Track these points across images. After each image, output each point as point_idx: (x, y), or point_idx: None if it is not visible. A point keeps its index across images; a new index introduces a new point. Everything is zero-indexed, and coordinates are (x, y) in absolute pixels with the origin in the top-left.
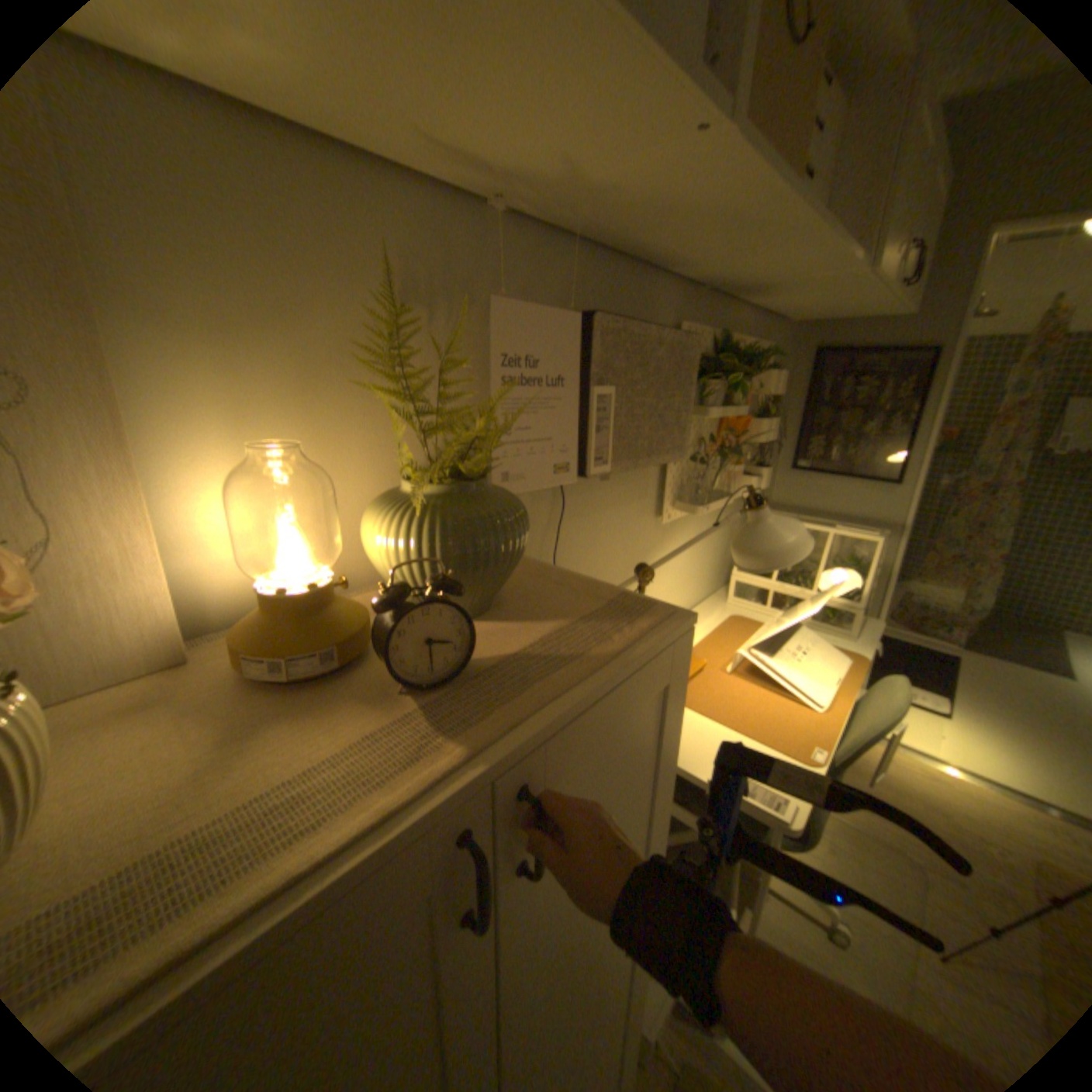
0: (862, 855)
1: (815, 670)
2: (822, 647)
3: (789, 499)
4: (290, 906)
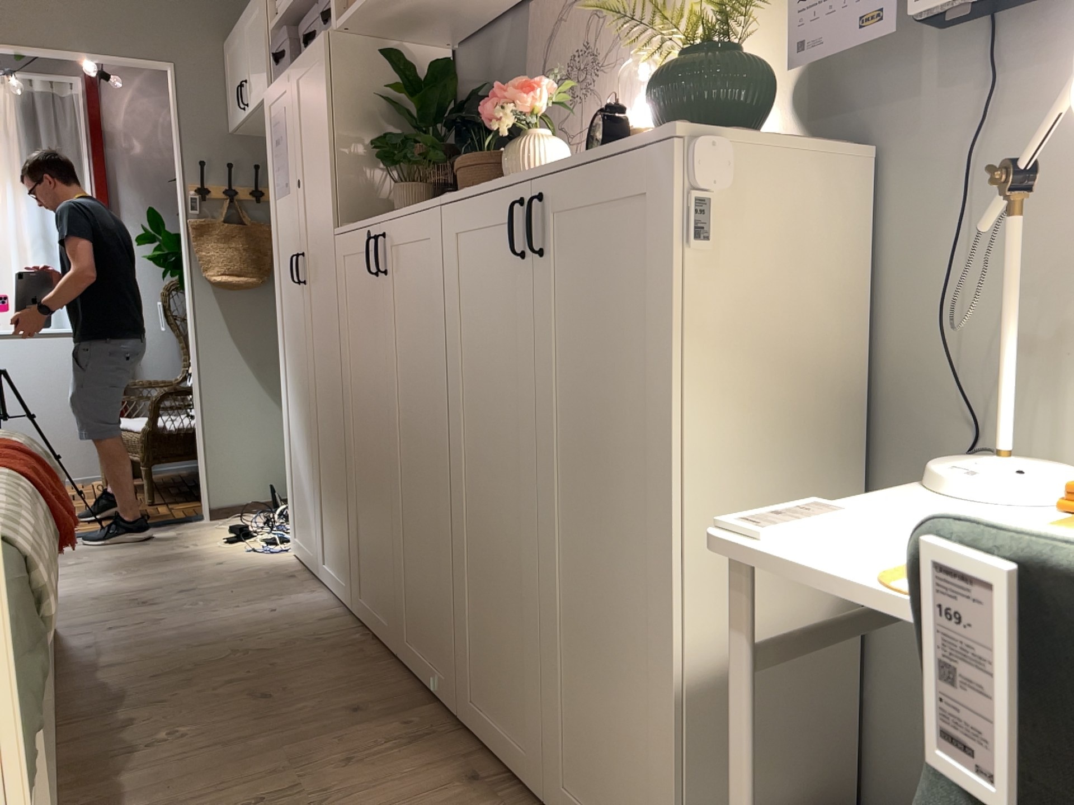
0: None
1: None
2: None
3: None
4: (489, 181)
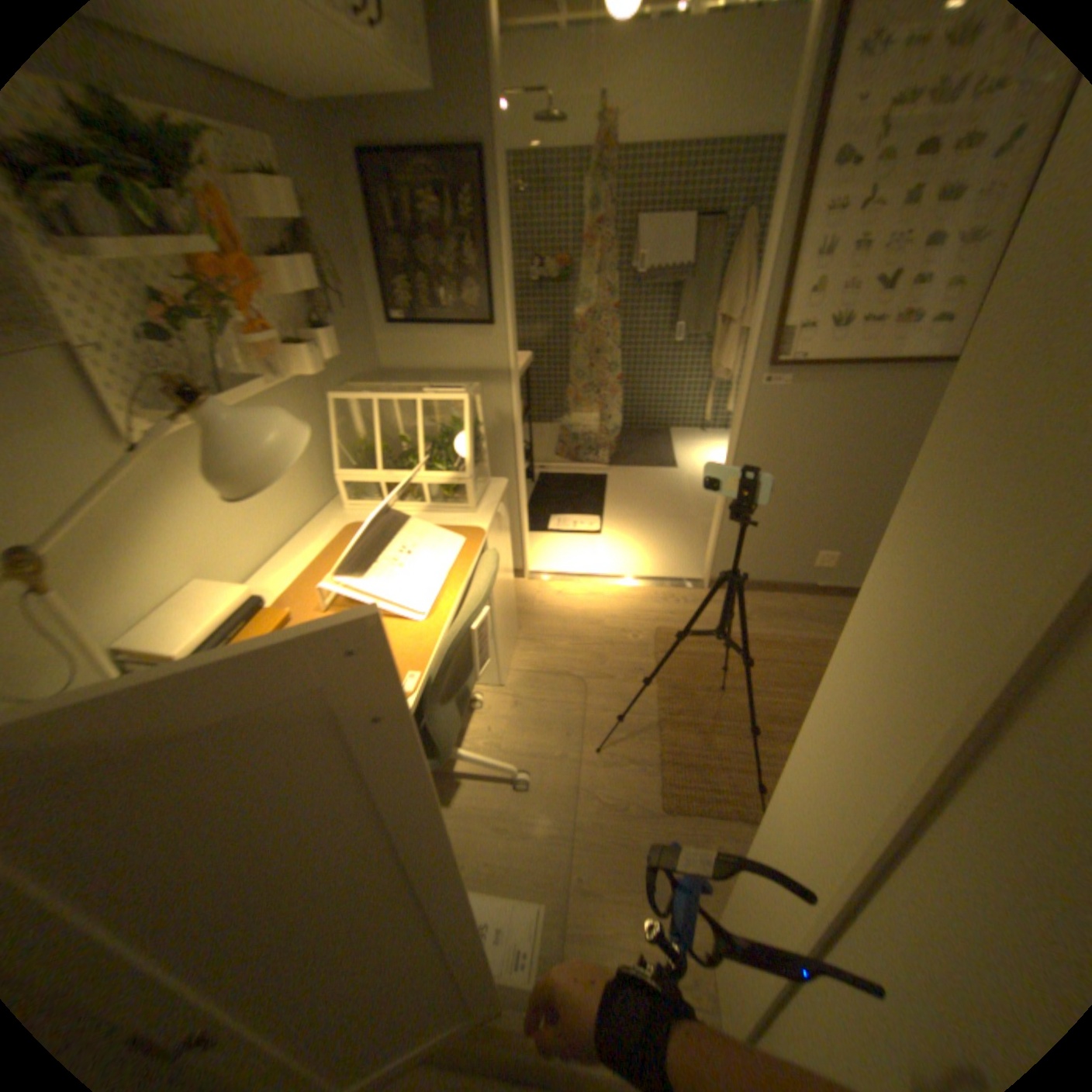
0: (538, 691)
1: (420, 567)
2: (433, 533)
3: (401, 360)
4: None
